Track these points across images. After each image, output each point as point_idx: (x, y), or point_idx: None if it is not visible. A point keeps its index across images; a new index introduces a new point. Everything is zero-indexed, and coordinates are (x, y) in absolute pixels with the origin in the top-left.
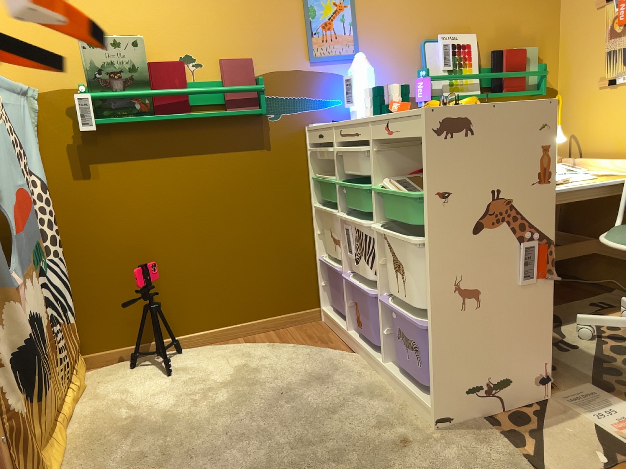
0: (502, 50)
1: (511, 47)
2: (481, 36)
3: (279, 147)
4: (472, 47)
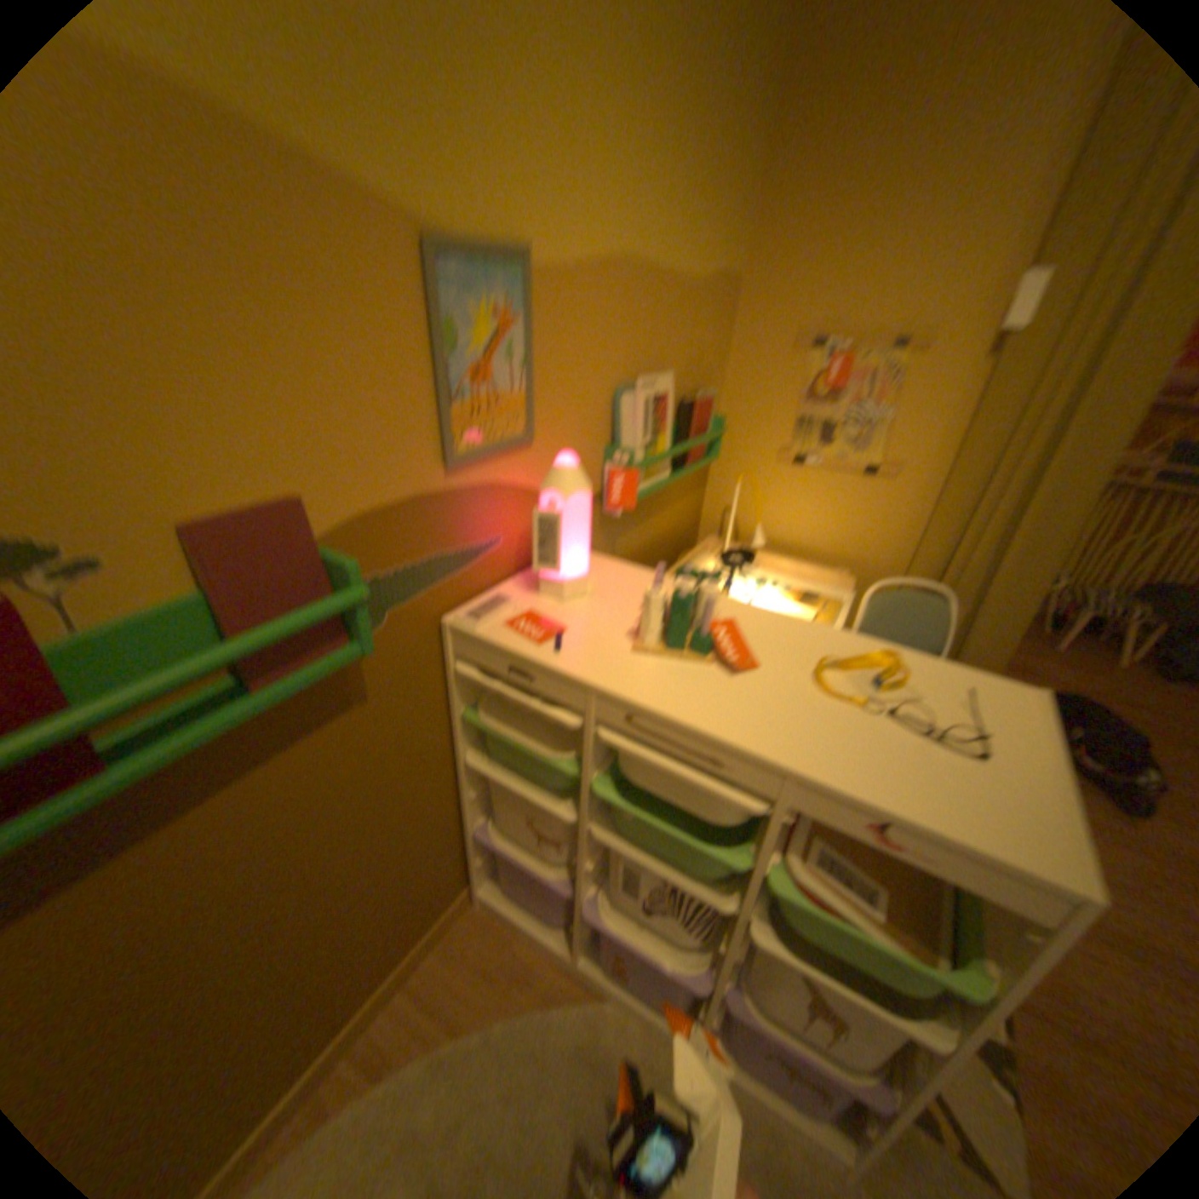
0: (696, 397)
1: (696, 384)
2: (674, 369)
3: (389, 682)
4: (672, 393)
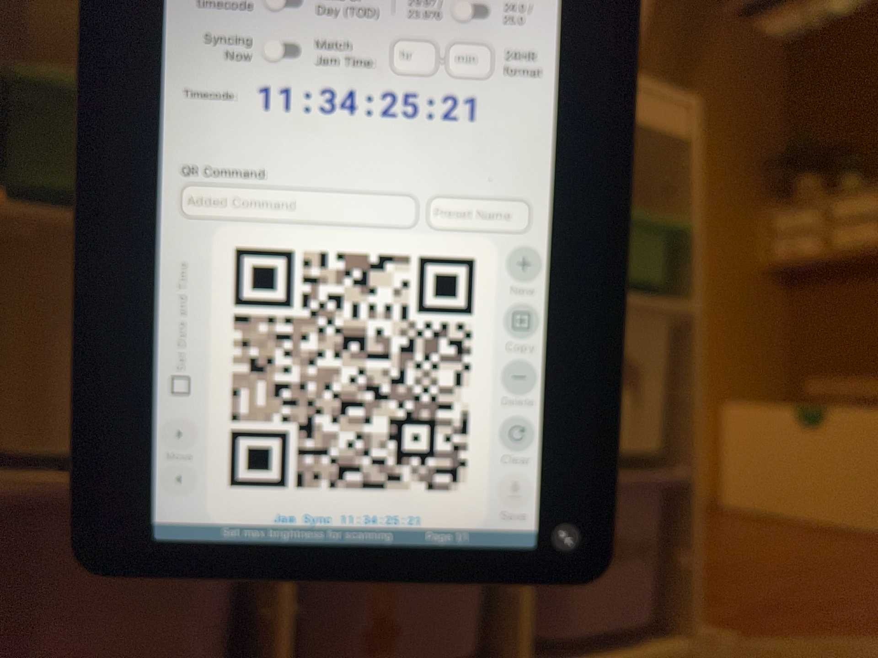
0: None
1: None
2: None
3: None
4: None
